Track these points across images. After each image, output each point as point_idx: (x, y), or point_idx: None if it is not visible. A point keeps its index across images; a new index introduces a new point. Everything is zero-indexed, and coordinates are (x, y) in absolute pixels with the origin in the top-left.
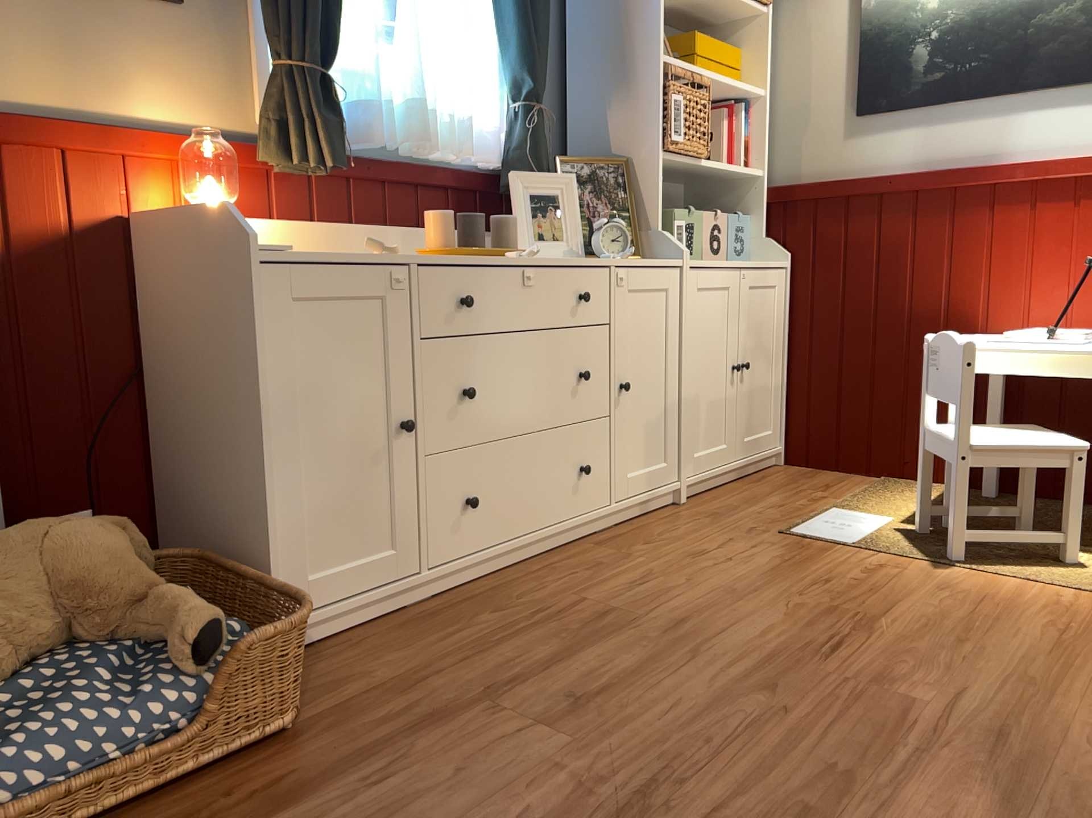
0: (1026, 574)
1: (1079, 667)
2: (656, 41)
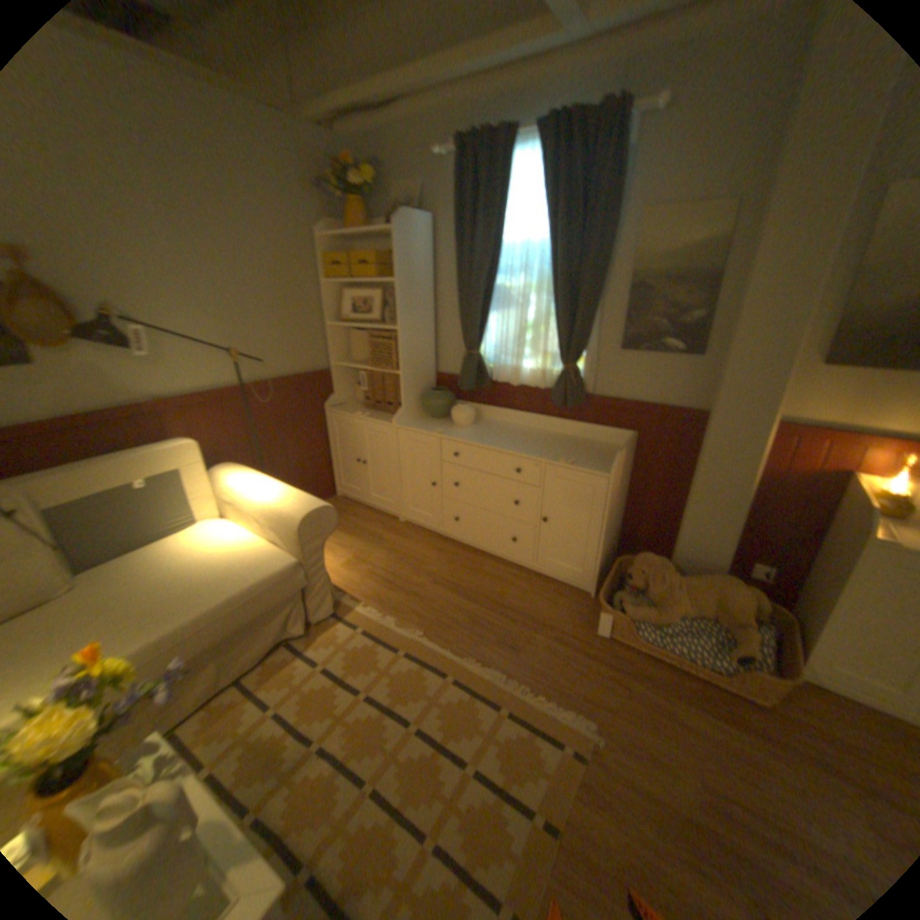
0: None
1: None
2: None
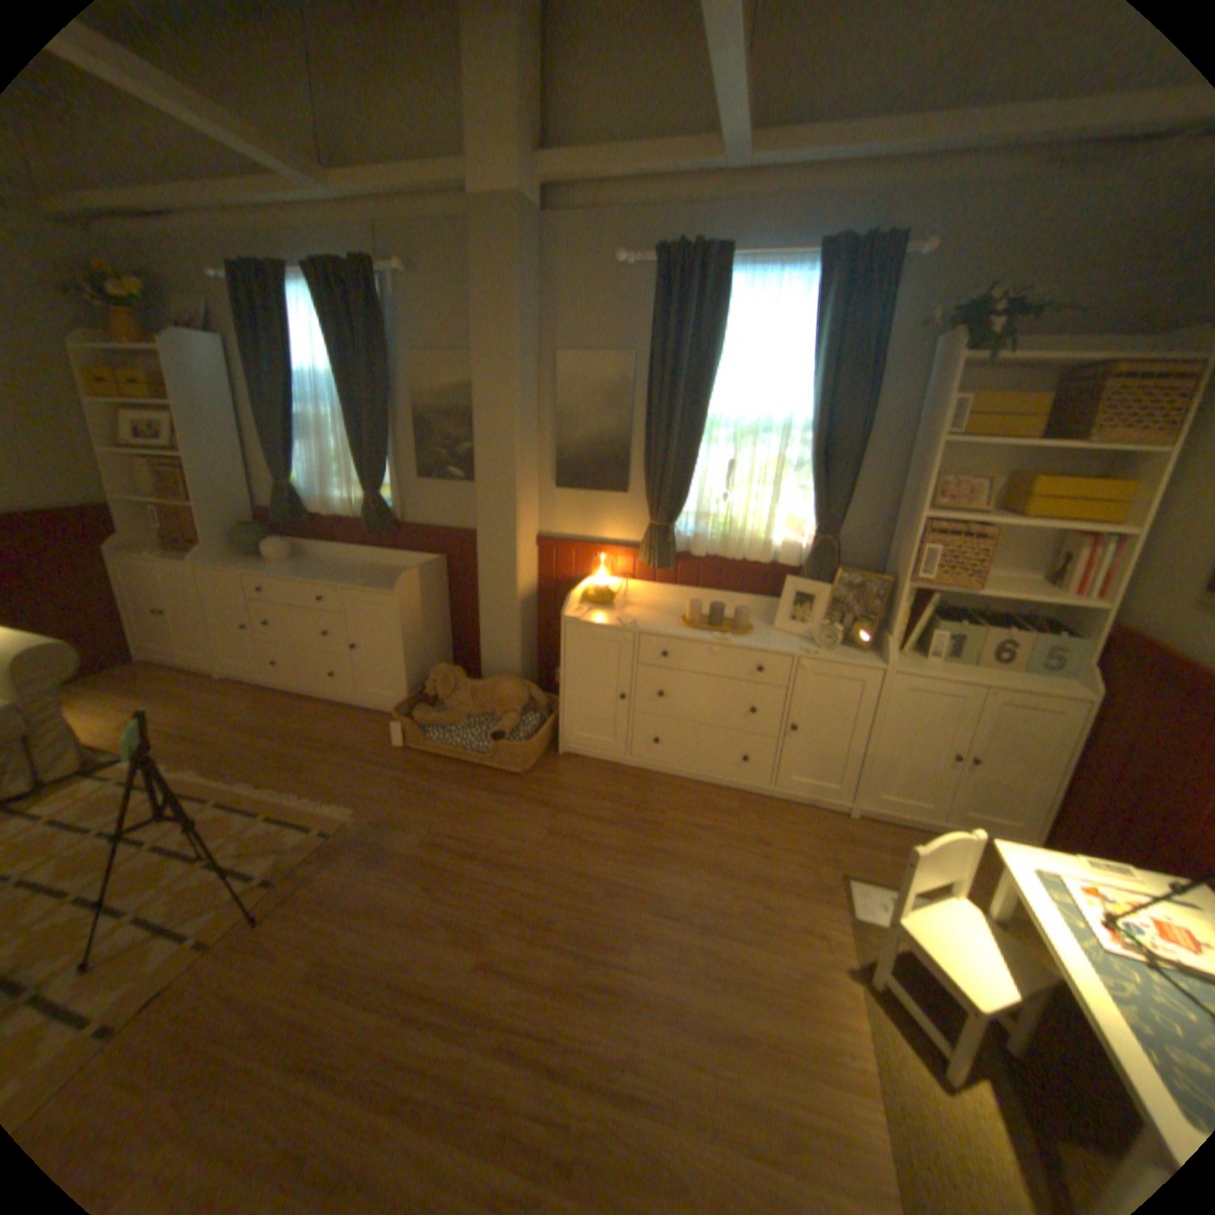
0: (885, 1040)
1: (721, 1052)
2: (923, 503)
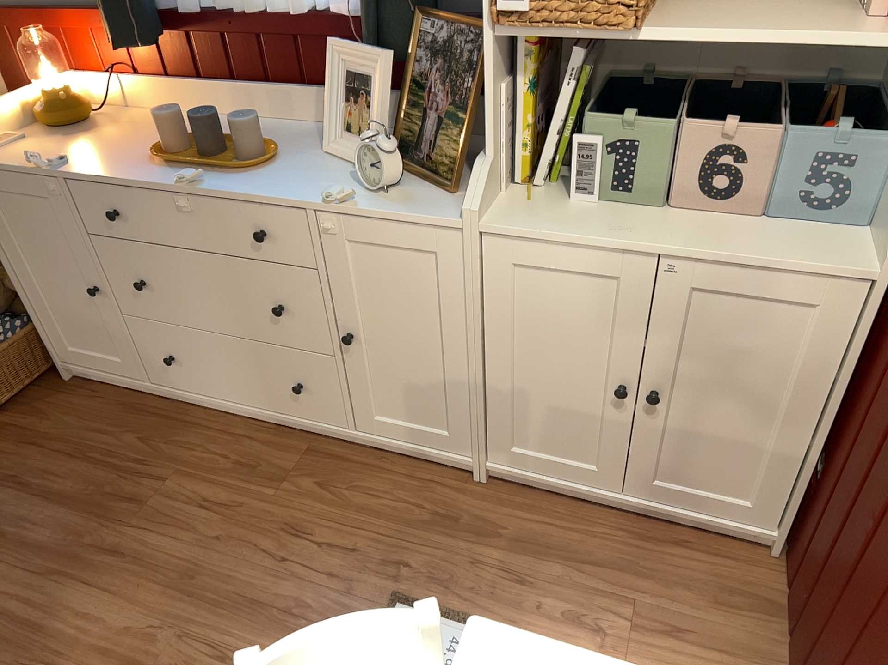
0: None
1: None
2: None
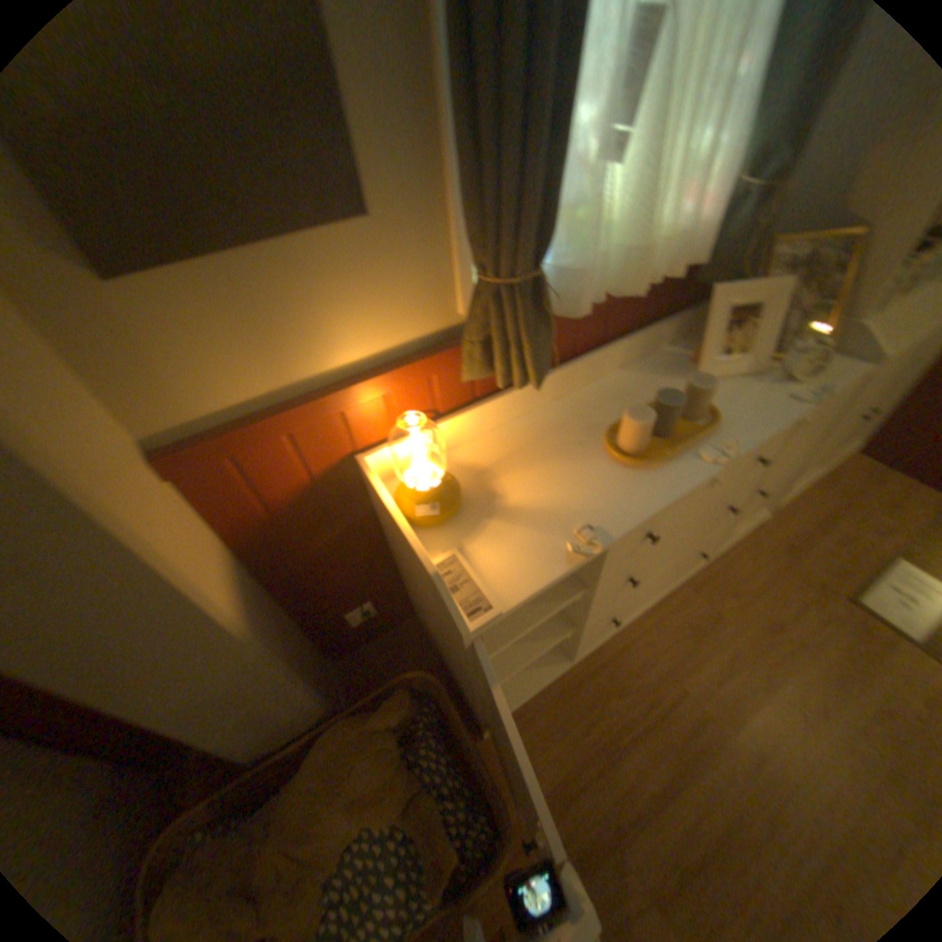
0: None
1: None
2: None
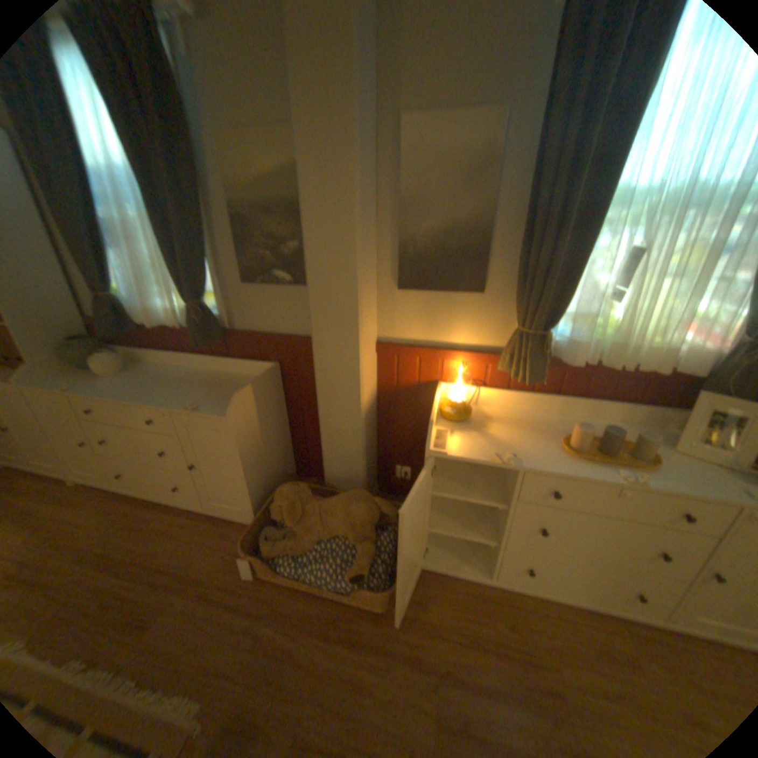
0: None
1: None
2: None
